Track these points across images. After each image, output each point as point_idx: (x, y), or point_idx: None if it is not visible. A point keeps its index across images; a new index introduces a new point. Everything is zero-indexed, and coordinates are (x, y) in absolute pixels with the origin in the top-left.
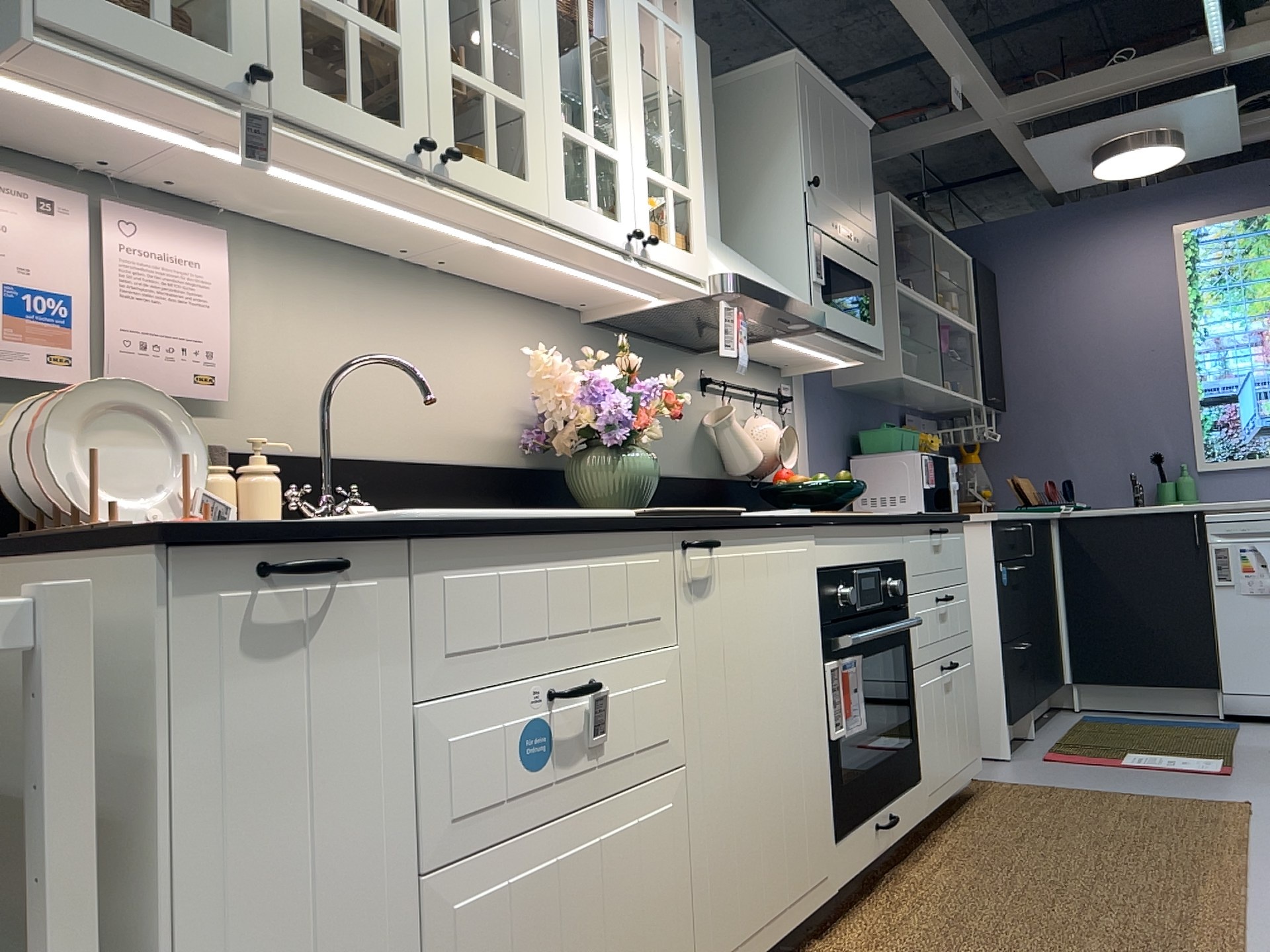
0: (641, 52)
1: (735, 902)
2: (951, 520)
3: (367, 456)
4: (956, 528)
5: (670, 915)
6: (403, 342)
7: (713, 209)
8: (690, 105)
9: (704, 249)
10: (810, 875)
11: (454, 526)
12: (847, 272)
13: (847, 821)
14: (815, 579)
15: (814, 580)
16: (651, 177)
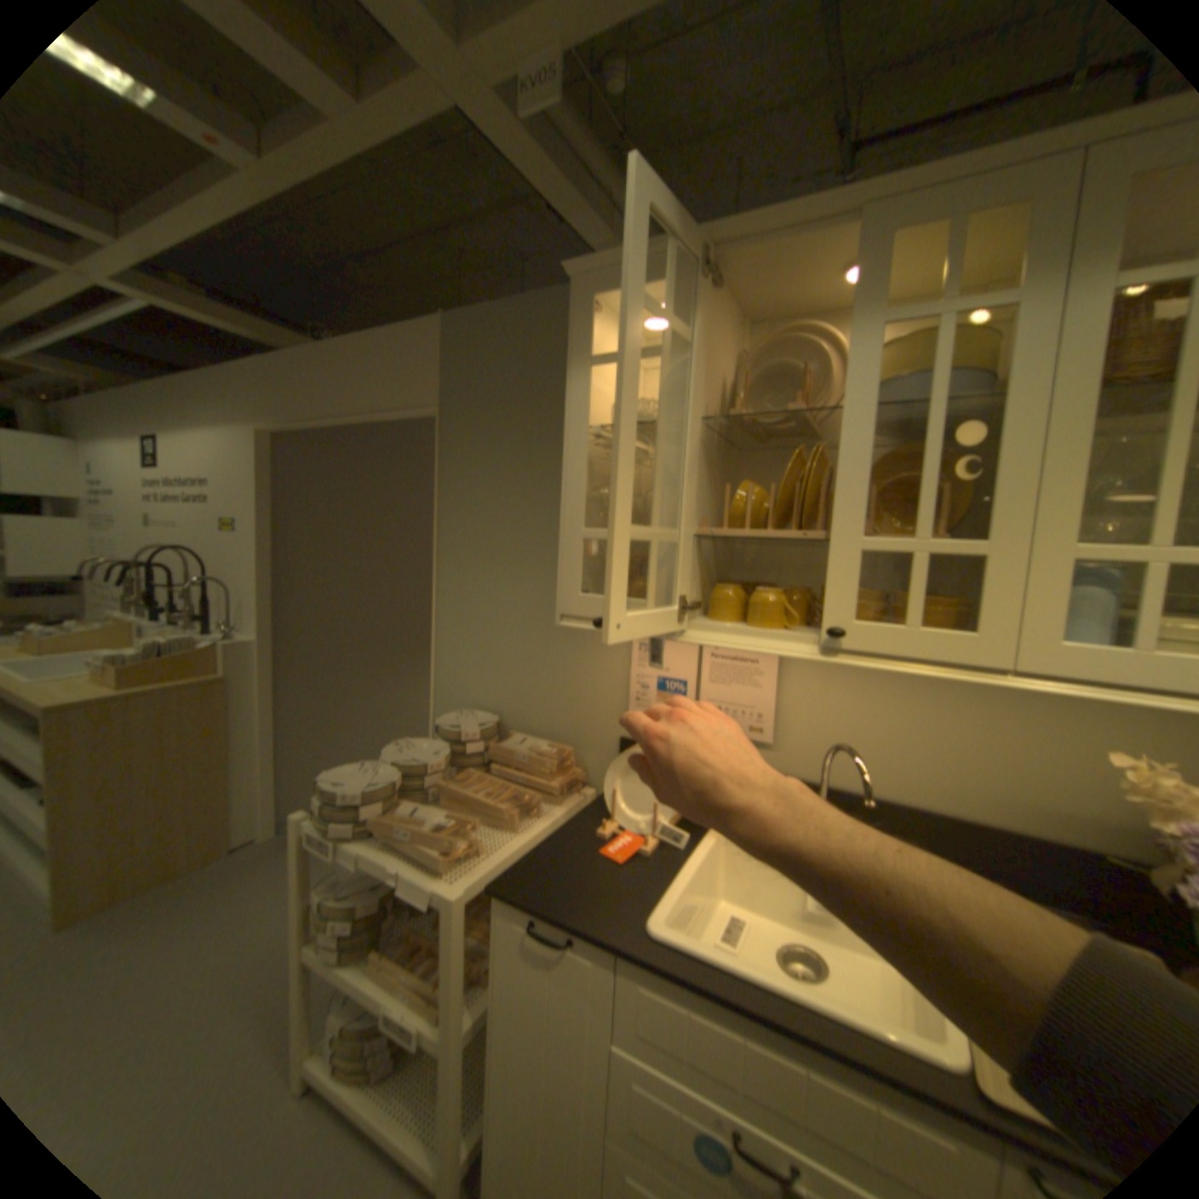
0: None
1: None
2: None
3: (898, 802)
4: None
5: None
6: (961, 714)
7: None
8: None
9: None
10: None
11: (646, 967)
12: None
13: None
14: None
15: None
16: None
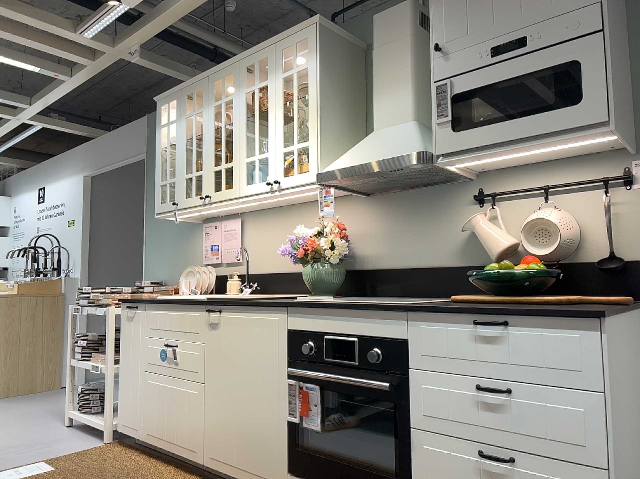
0: (281, 98)
1: (220, 445)
2: (519, 314)
3: (273, 272)
4: (559, 324)
5: (194, 426)
6: (285, 232)
7: (401, 106)
8: (309, 98)
9: (314, 165)
10: (264, 472)
11: (149, 301)
12: (511, 80)
13: (300, 471)
14: (289, 335)
15: (280, 335)
16: (283, 151)
